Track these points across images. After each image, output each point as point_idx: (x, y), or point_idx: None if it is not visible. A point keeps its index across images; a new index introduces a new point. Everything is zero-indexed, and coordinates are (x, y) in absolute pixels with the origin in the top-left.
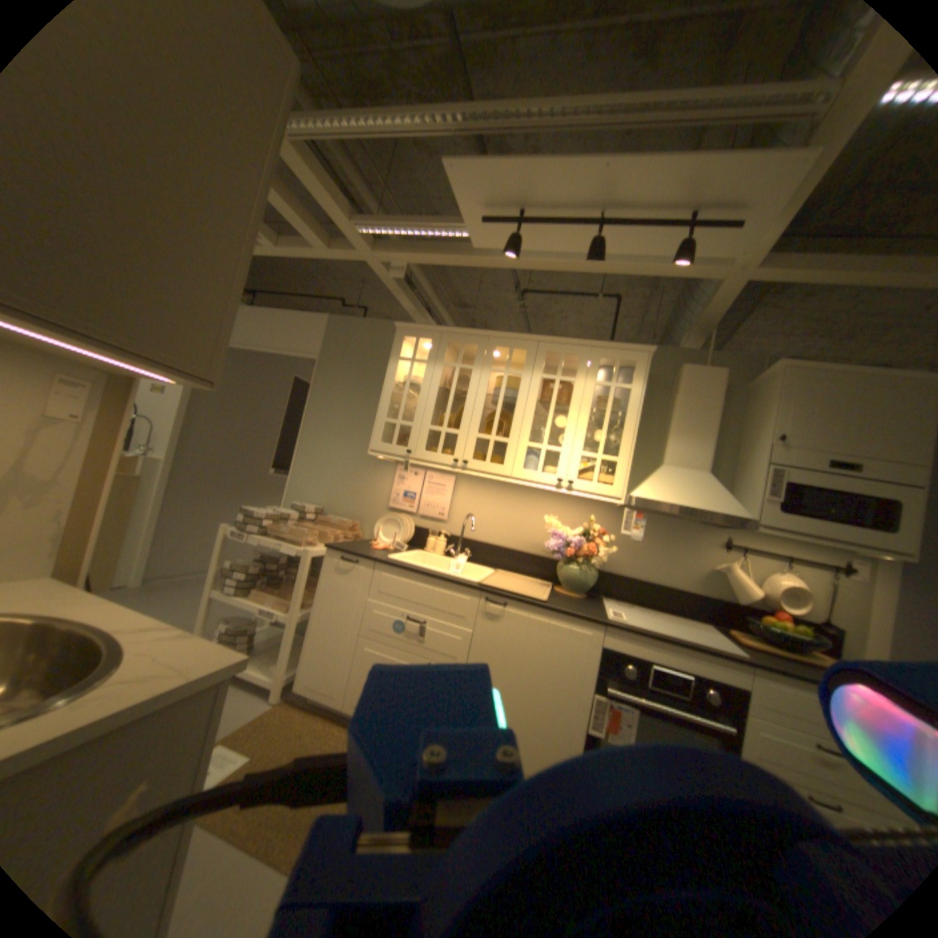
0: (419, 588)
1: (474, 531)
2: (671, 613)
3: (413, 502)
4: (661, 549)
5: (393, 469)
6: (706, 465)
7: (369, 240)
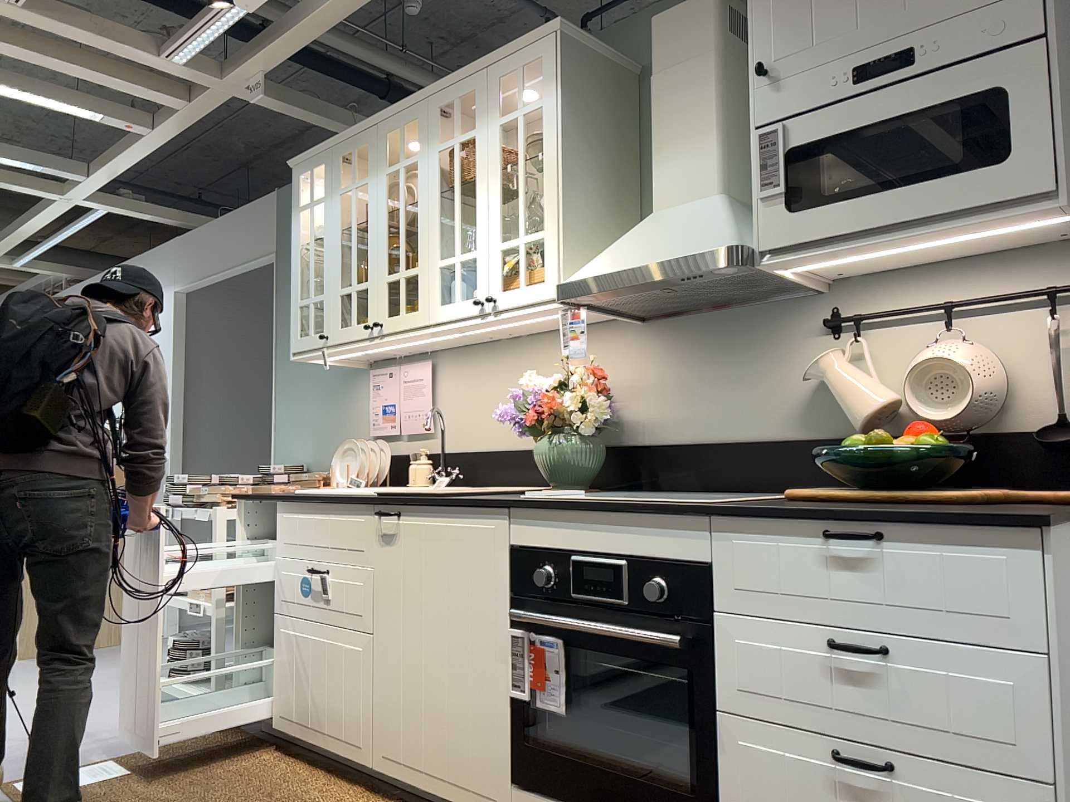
0: (317, 523)
1: (467, 438)
2: (757, 489)
3: (393, 419)
4: (722, 374)
5: (368, 378)
6: (711, 184)
7: (213, 70)
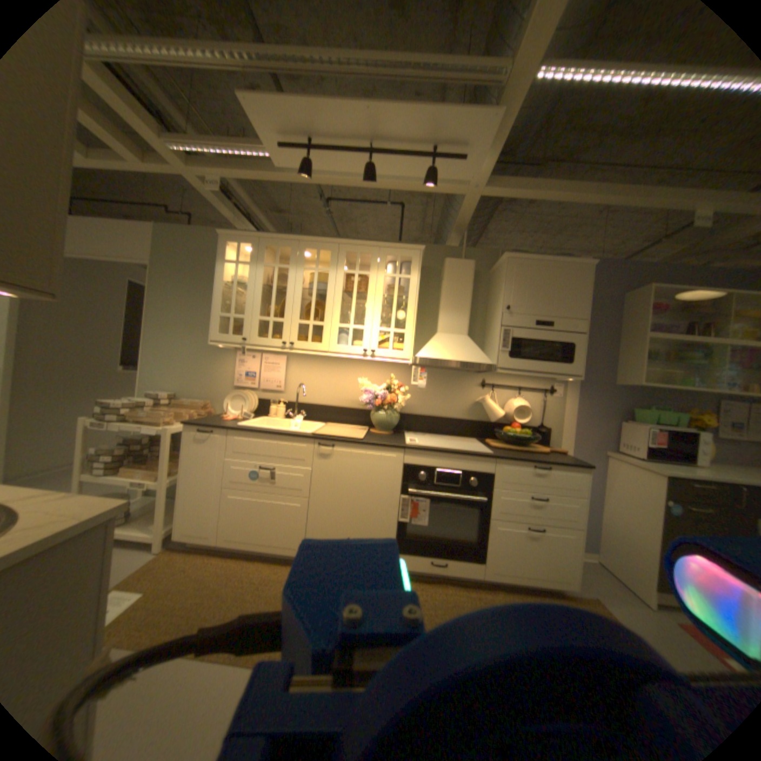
0: (266, 444)
1: (306, 397)
2: (449, 435)
3: (254, 380)
4: (440, 393)
5: (233, 355)
6: (464, 331)
7: (181, 155)
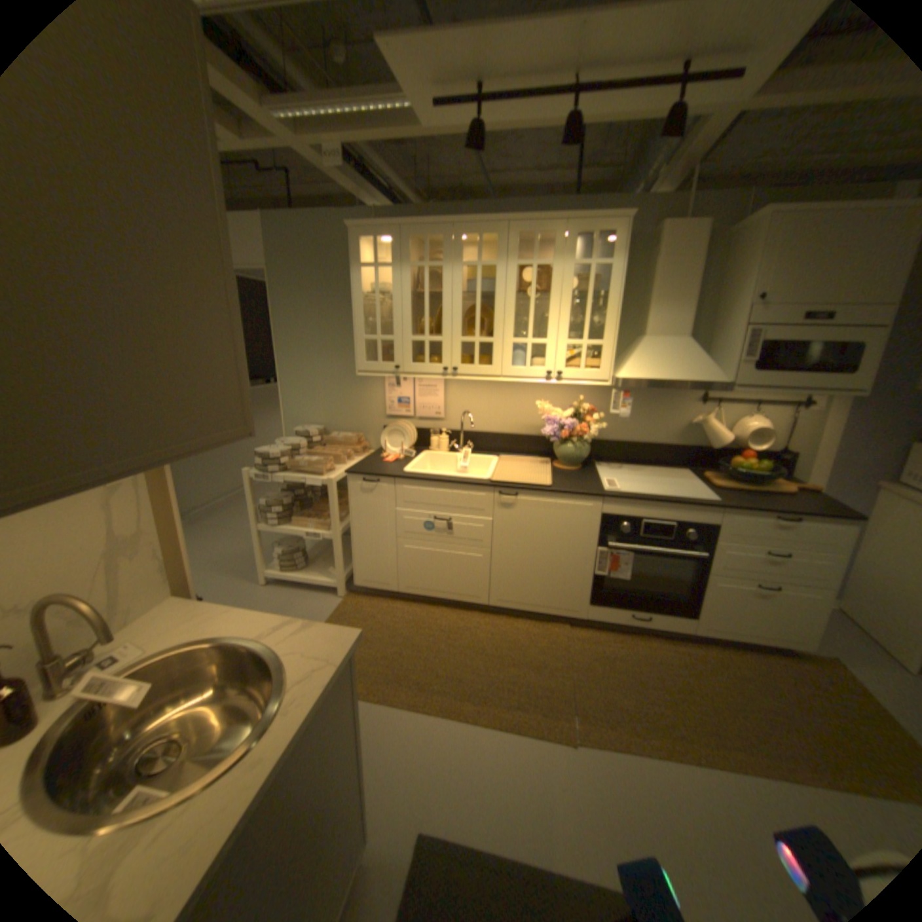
0: (440, 495)
1: (472, 426)
2: (654, 465)
3: (409, 409)
4: (644, 413)
5: (381, 380)
6: (687, 332)
7: (288, 124)
